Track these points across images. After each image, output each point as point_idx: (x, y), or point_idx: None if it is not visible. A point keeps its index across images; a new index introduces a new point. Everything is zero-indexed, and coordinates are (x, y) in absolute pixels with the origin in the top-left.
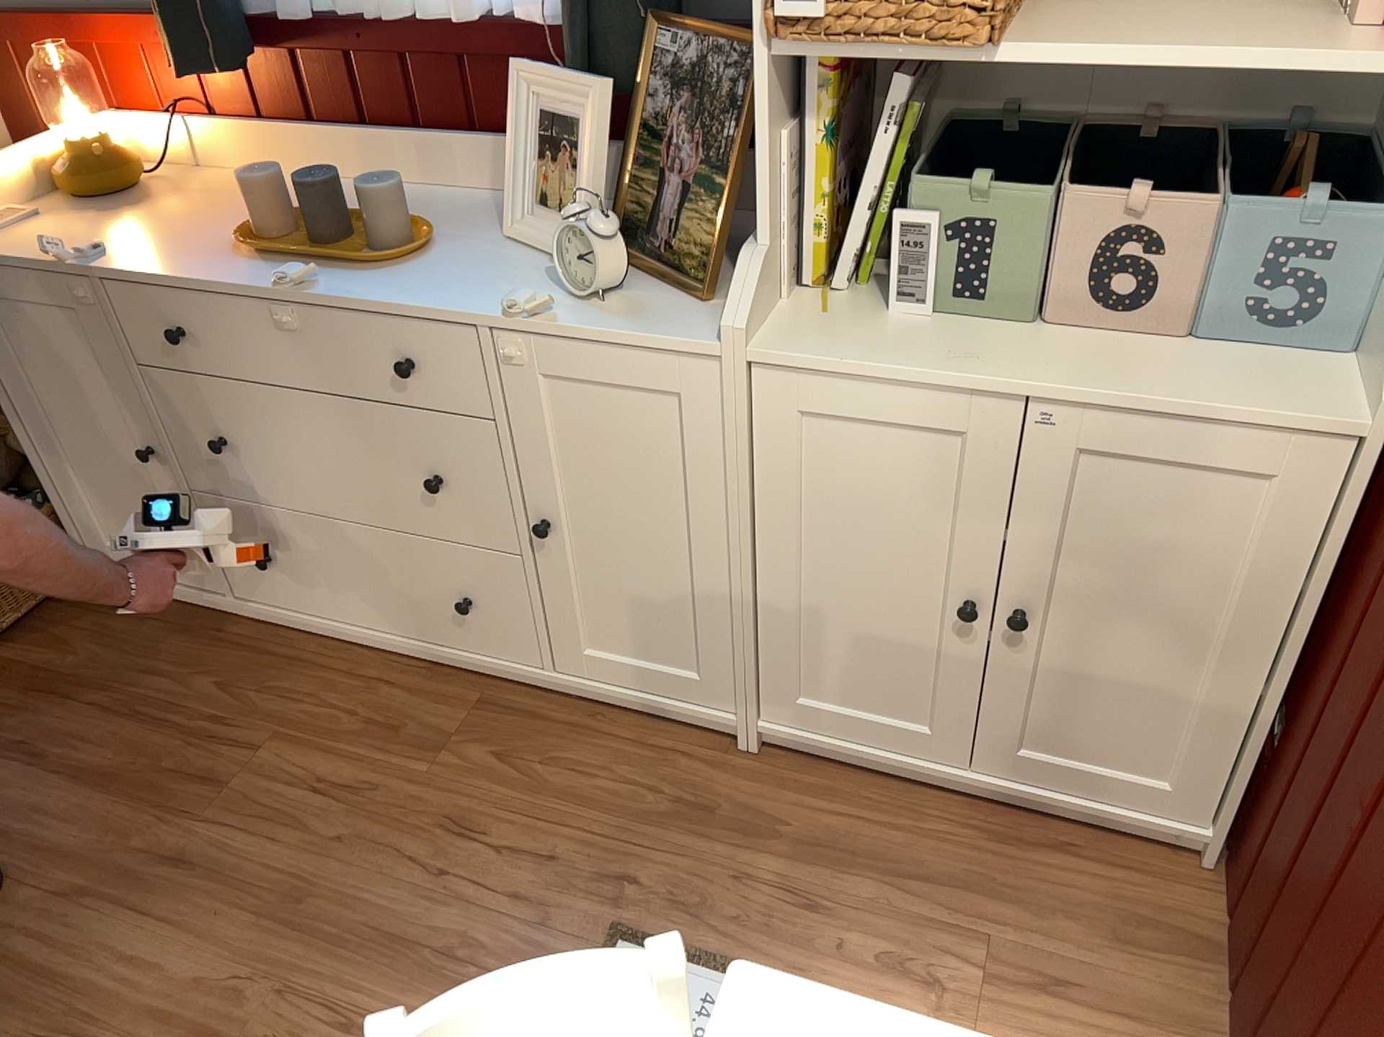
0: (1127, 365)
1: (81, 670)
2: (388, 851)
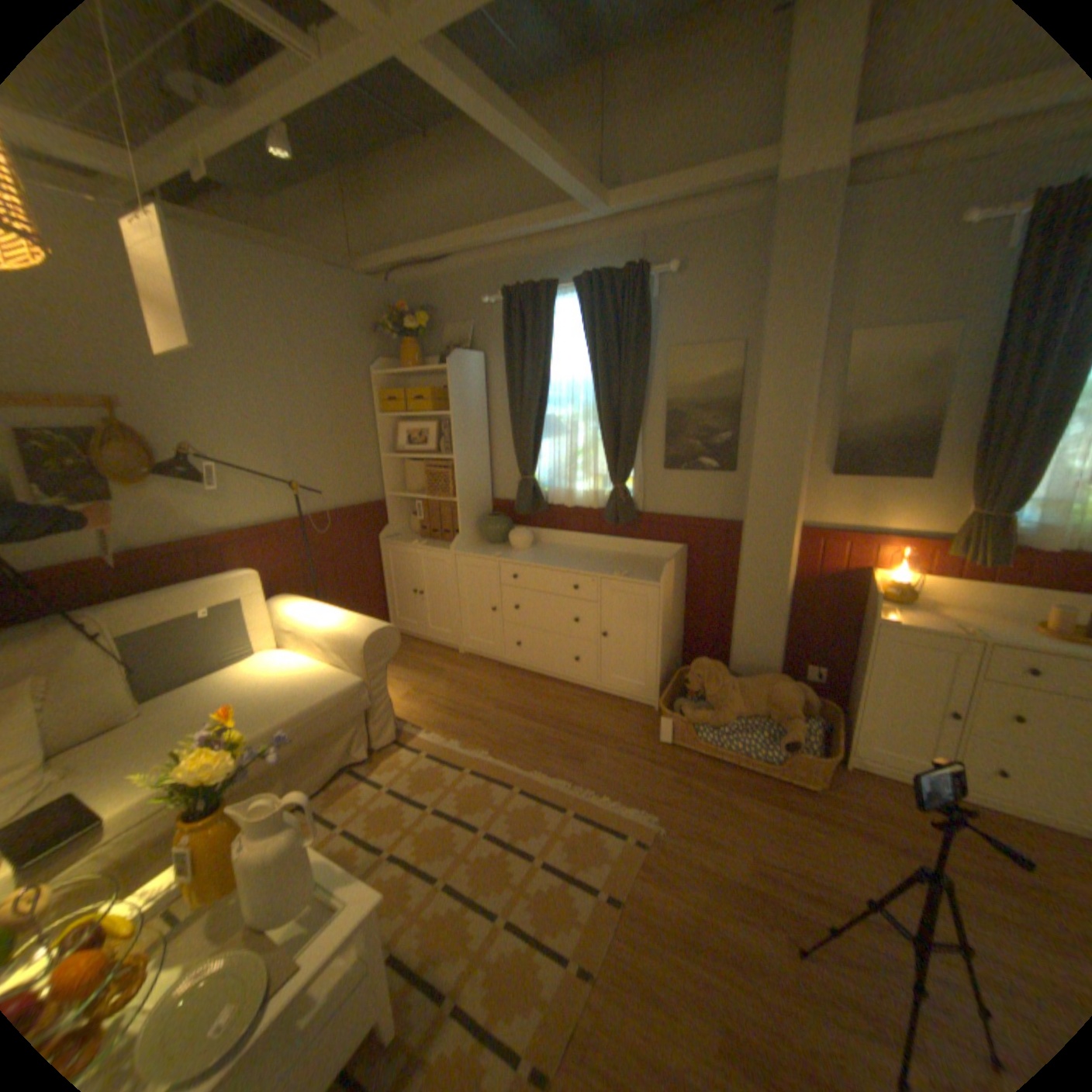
0: None
1: (883, 812)
2: None
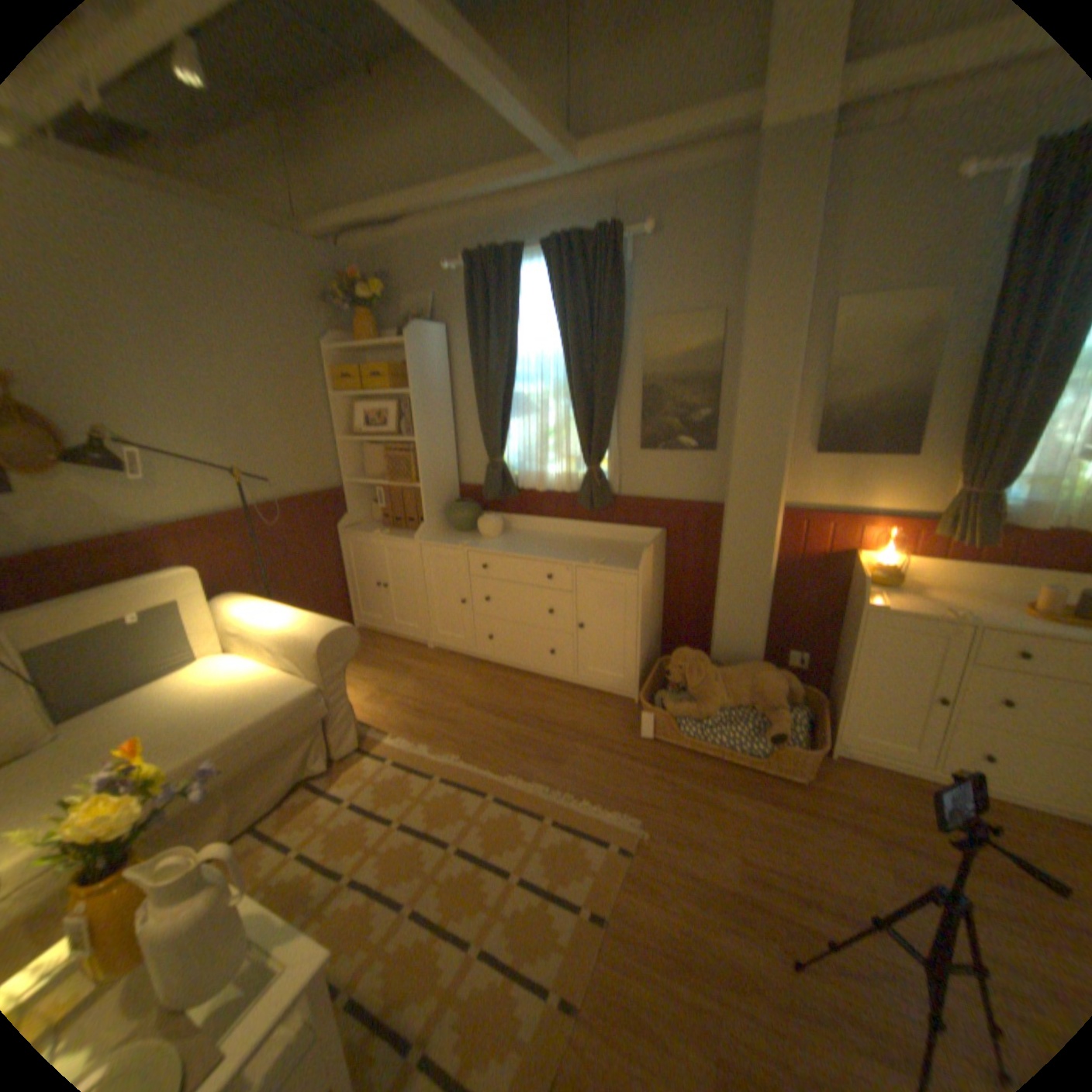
0: None
1: (870, 802)
2: None
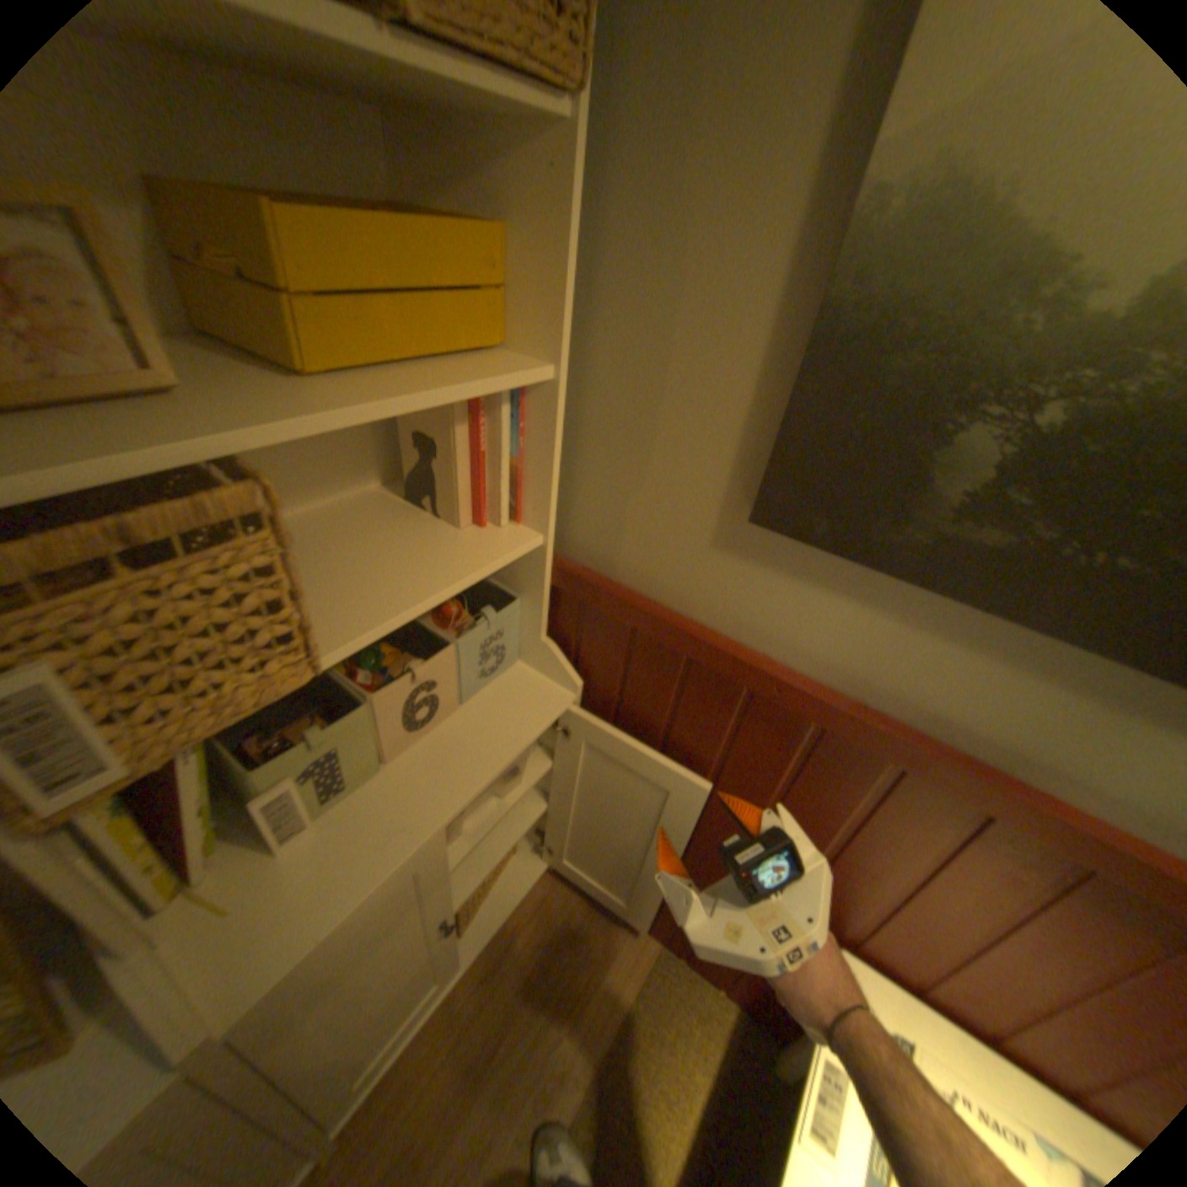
0: (463, 746)
1: None
2: None
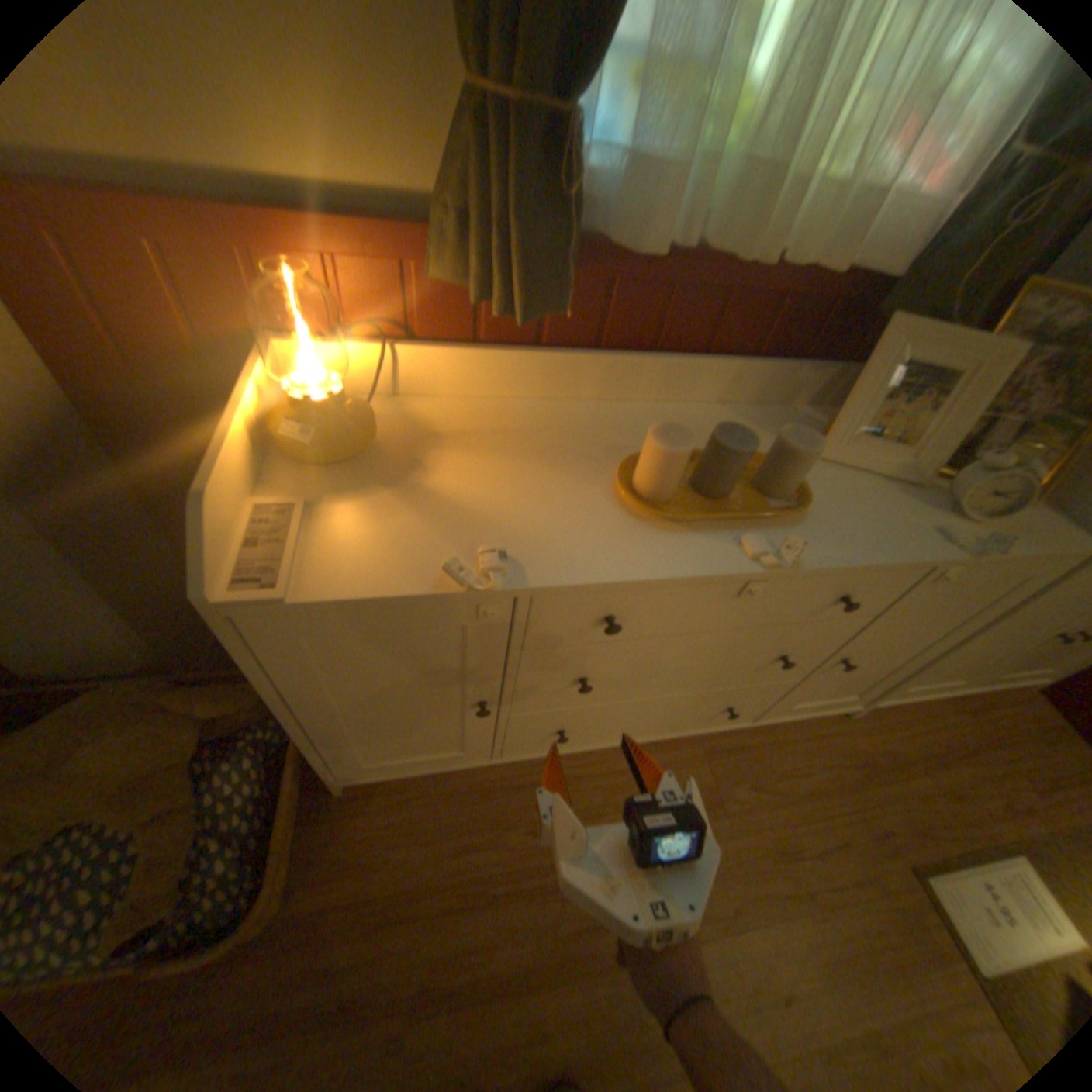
0: None
1: (388, 895)
2: (773, 909)
